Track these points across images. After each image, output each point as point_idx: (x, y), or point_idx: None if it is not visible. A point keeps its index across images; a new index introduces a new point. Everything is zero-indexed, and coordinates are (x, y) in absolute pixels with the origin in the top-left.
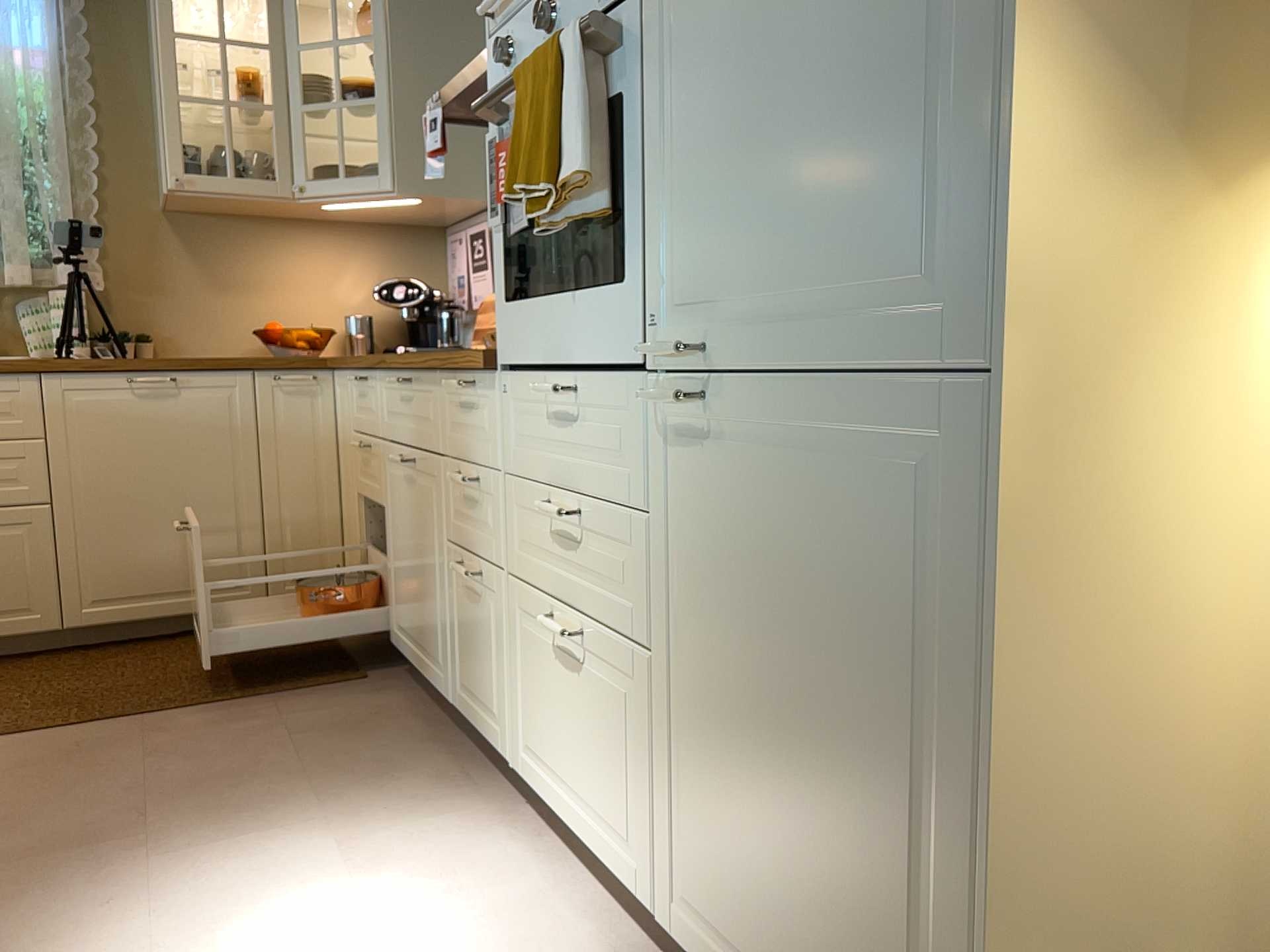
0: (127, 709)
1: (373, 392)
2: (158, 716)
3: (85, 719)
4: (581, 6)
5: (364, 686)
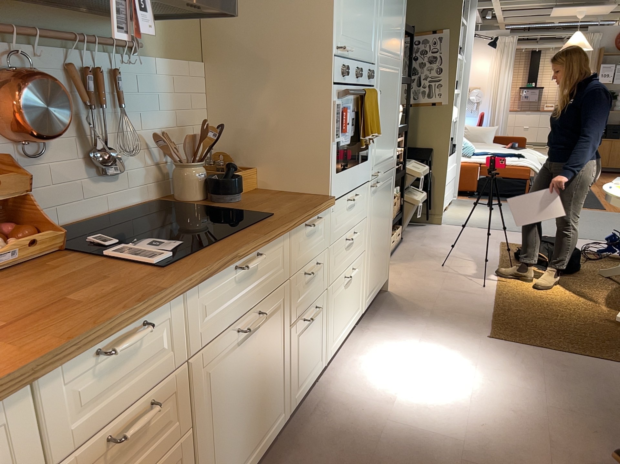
0: None
1: (158, 331)
2: None
3: None
4: (363, 78)
5: None
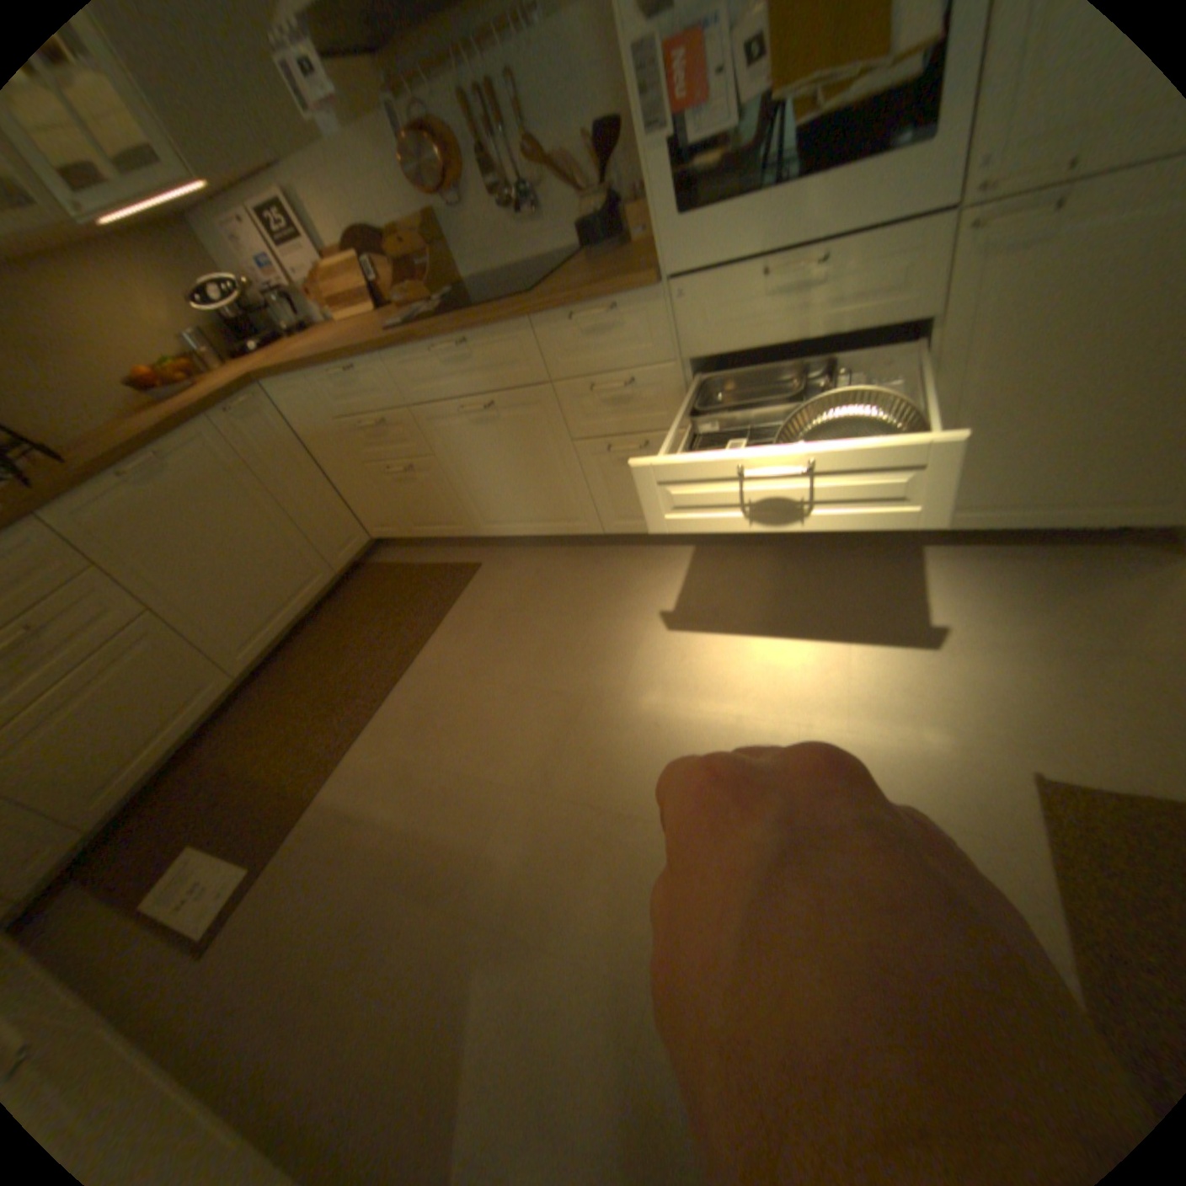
0: (387, 674)
1: (370, 373)
2: (415, 662)
3: (375, 697)
4: None
5: (489, 567)
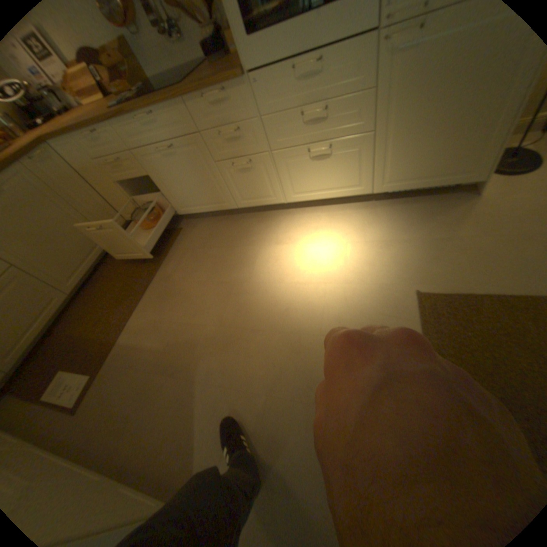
0: (143, 284)
1: (106, 134)
2: (156, 277)
3: (139, 295)
4: None
5: (186, 230)
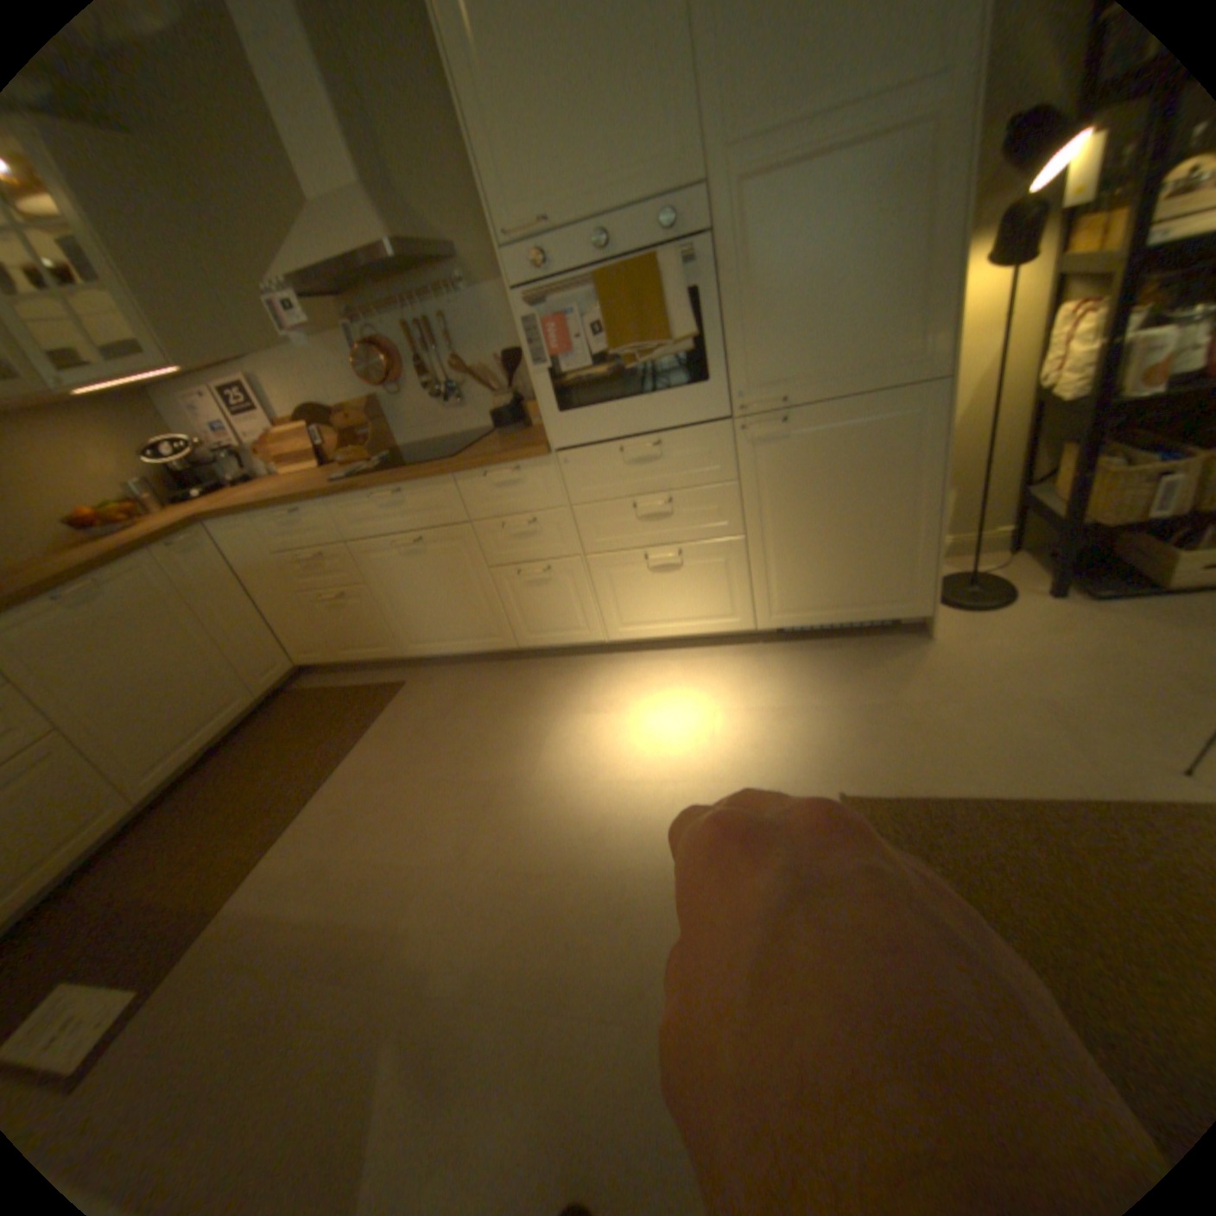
0: (306, 786)
1: (314, 515)
2: (336, 772)
3: (292, 808)
4: (634, 233)
5: (413, 685)
